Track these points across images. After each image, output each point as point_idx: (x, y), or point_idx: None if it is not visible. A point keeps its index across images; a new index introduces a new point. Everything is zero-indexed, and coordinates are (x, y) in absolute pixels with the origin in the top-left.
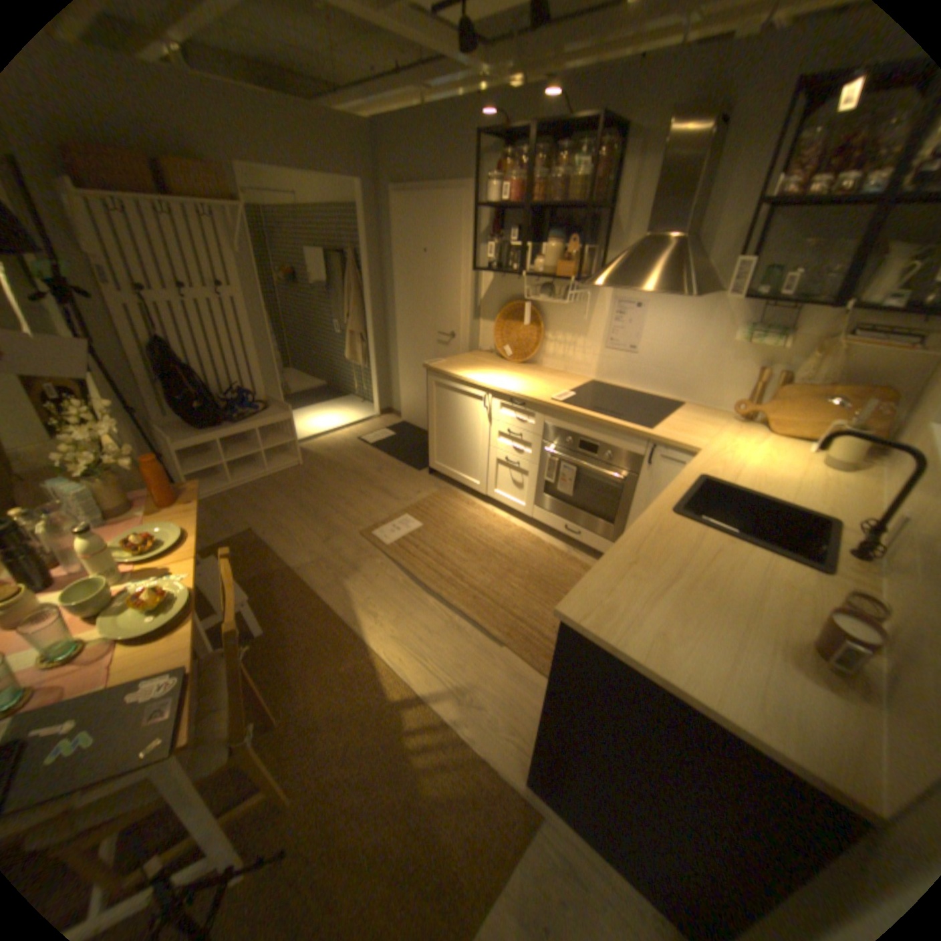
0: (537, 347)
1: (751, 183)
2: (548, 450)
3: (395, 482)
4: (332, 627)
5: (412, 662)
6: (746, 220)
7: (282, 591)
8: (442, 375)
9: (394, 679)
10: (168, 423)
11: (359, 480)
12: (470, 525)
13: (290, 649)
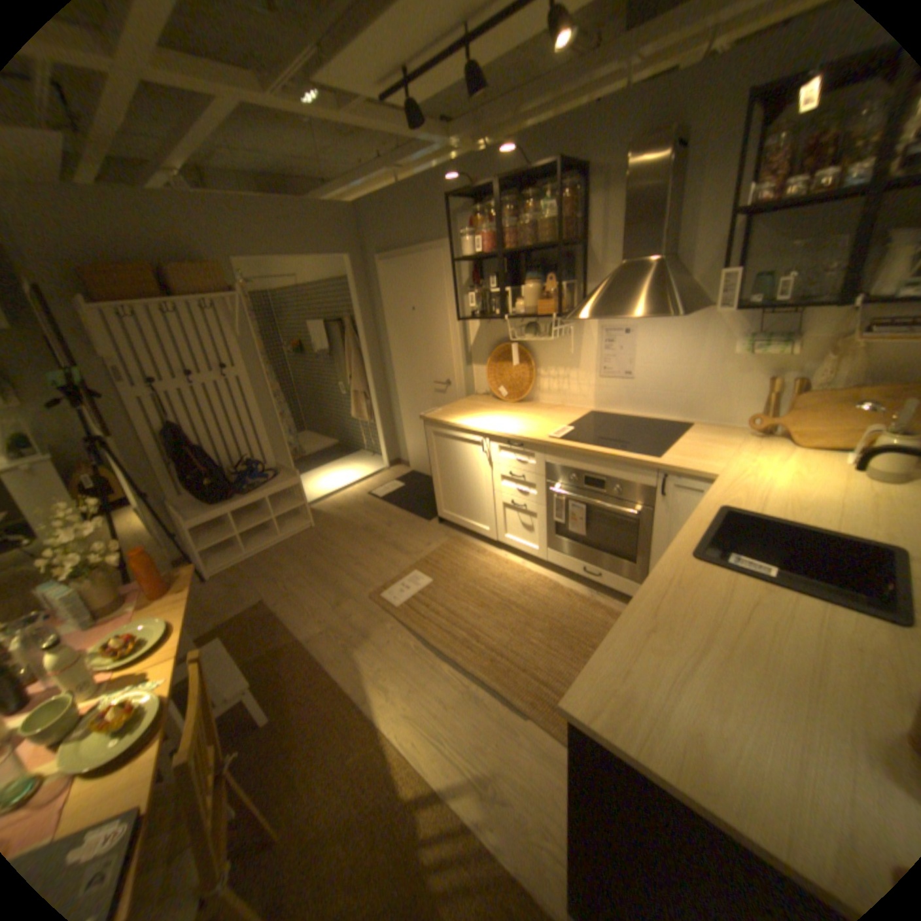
0: (531, 384)
1: (722, 196)
2: (552, 490)
3: (404, 535)
4: (340, 708)
5: (426, 746)
6: (724, 233)
7: (290, 669)
8: (438, 424)
9: (407, 770)
10: (183, 501)
11: (369, 536)
12: (483, 575)
13: (295, 739)
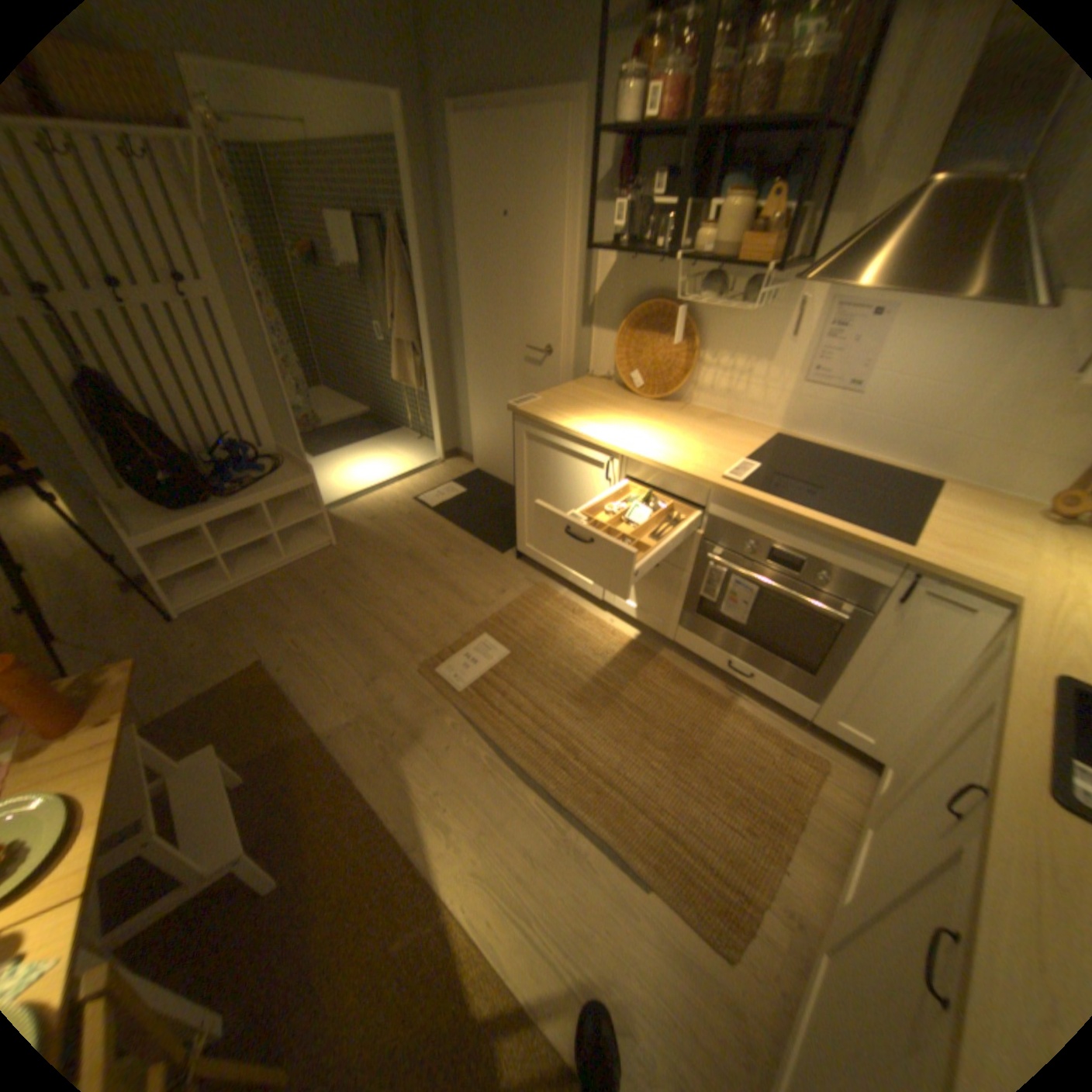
0: (686, 374)
1: None
2: (712, 557)
3: (468, 574)
4: (379, 855)
5: (507, 928)
6: None
7: (303, 782)
8: (538, 422)
9: (481, 967)
10: (127, 498)
11: (417, 570)
12: (582, 650)
13: (313, 904)
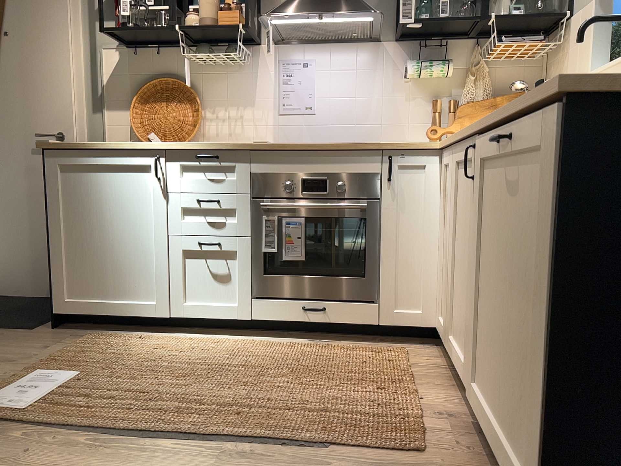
0: (194, 127)
1: None
2: (264, 205)
3: None
4: None
5: None
6: None
7: None
8: (73, 150)
9: None
10: None
11: None
12: (165, 355)
13: None
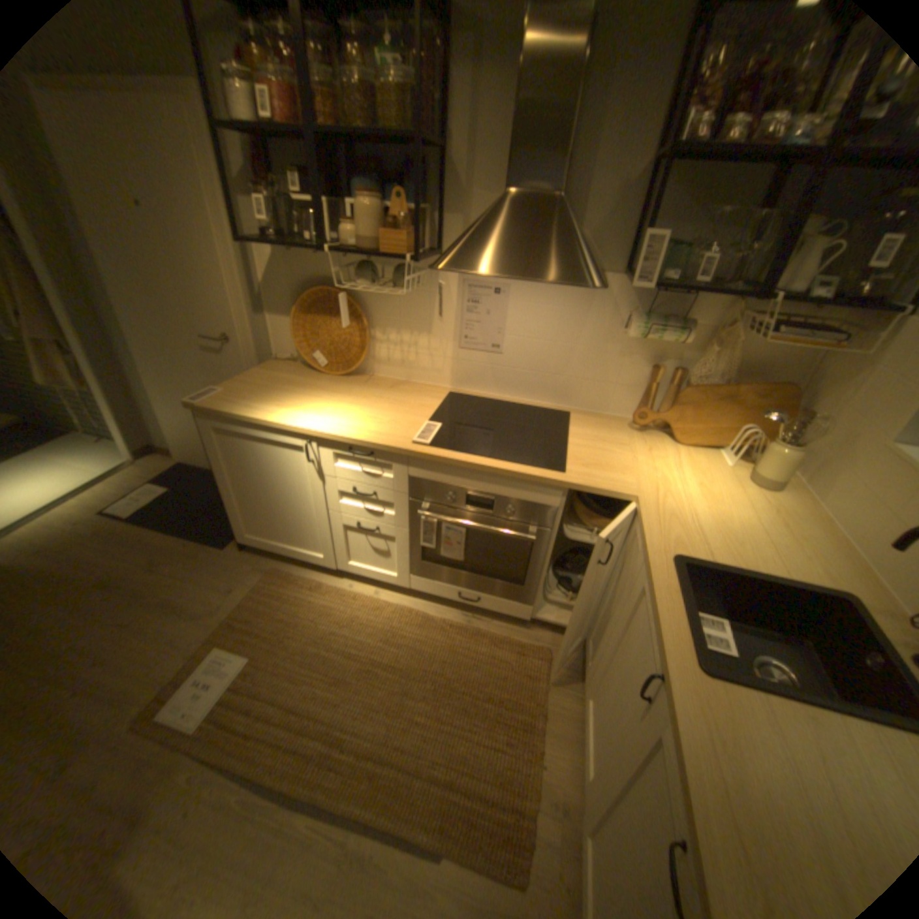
0: (363, 351)
1: (630, 121)
2: (421, 512)
3: (182, 586)
4: None
5: None
6: (626, 175)
7: None
8: (221, 417)
9: None
10: None
11: (111, 602)
12: (326, 628)
13: None
